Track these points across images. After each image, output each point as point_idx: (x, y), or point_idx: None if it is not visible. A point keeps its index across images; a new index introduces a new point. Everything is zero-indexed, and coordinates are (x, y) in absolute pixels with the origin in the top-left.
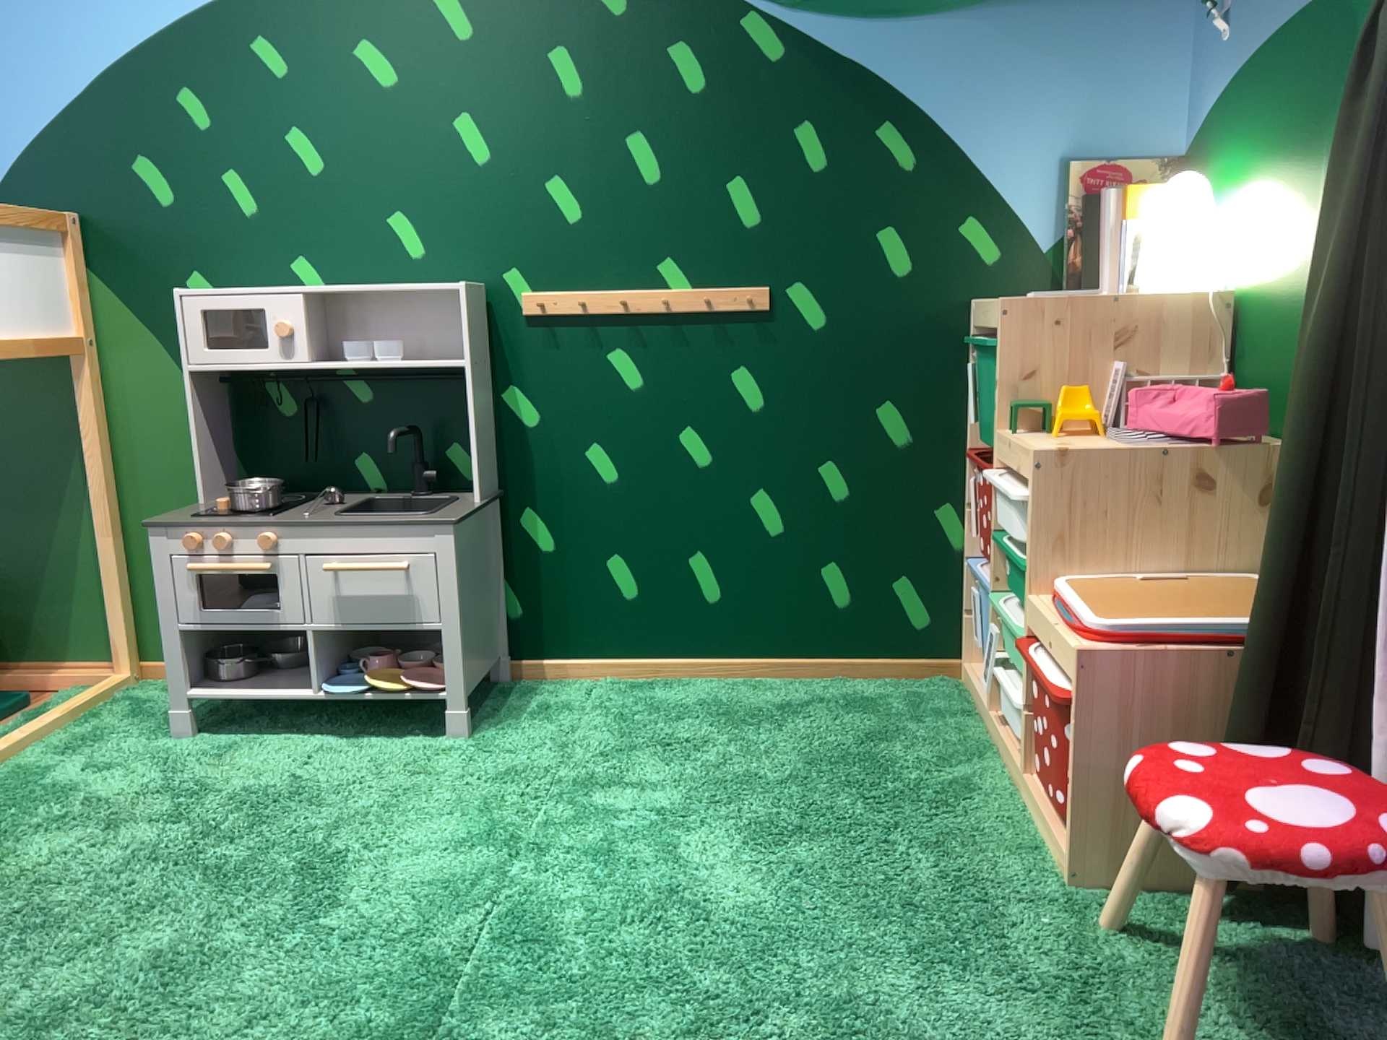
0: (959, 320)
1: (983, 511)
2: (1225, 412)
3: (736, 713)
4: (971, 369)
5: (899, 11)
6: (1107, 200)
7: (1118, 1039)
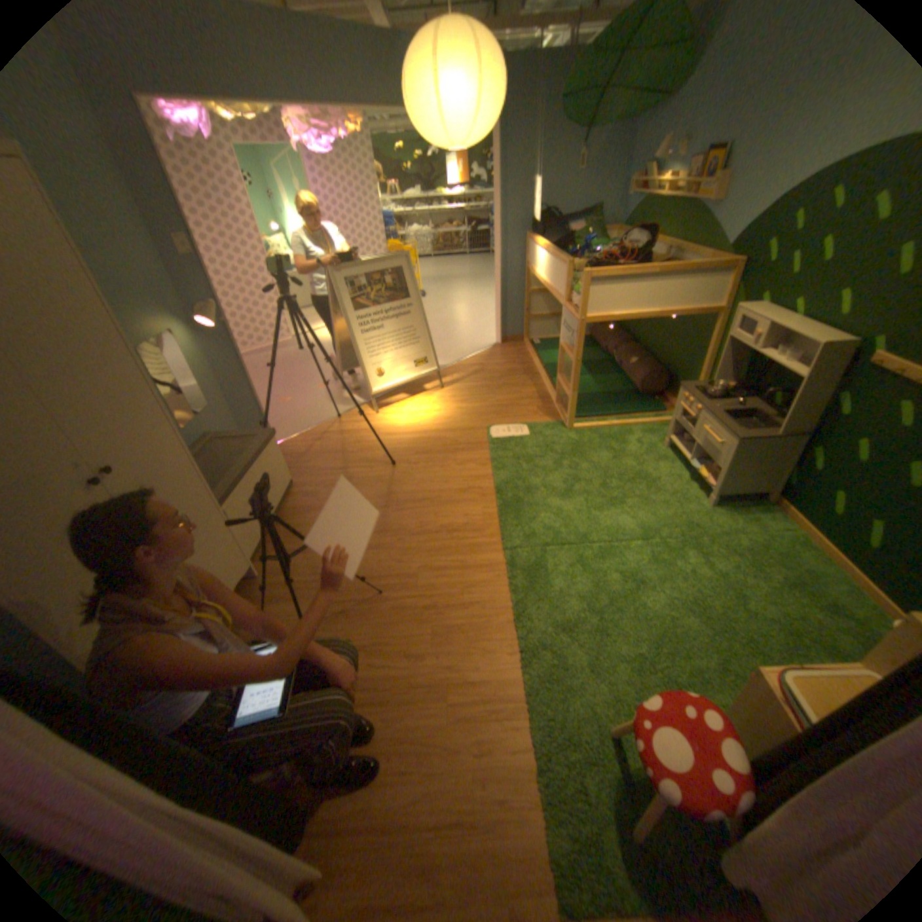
0: None
1: None
2: None
3: (810, 589)
4: None
5: None
6: None
7: (621, 717)
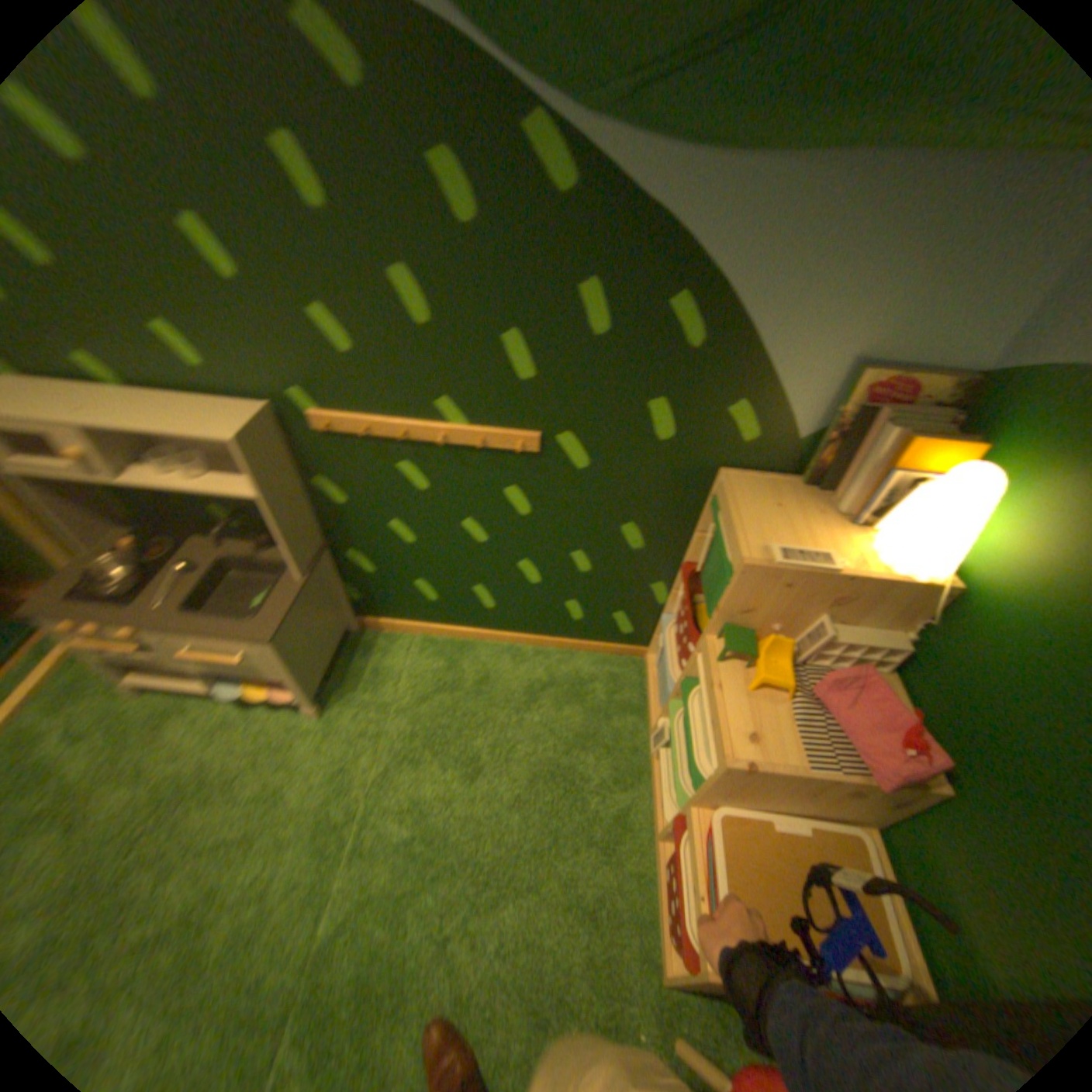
0: (707, 482)
1: (682, 638)
2: (910, 790)
3: (498, 695)
4: (703, 547)
5: (743, 142)
6: (892, 436)
7: None
